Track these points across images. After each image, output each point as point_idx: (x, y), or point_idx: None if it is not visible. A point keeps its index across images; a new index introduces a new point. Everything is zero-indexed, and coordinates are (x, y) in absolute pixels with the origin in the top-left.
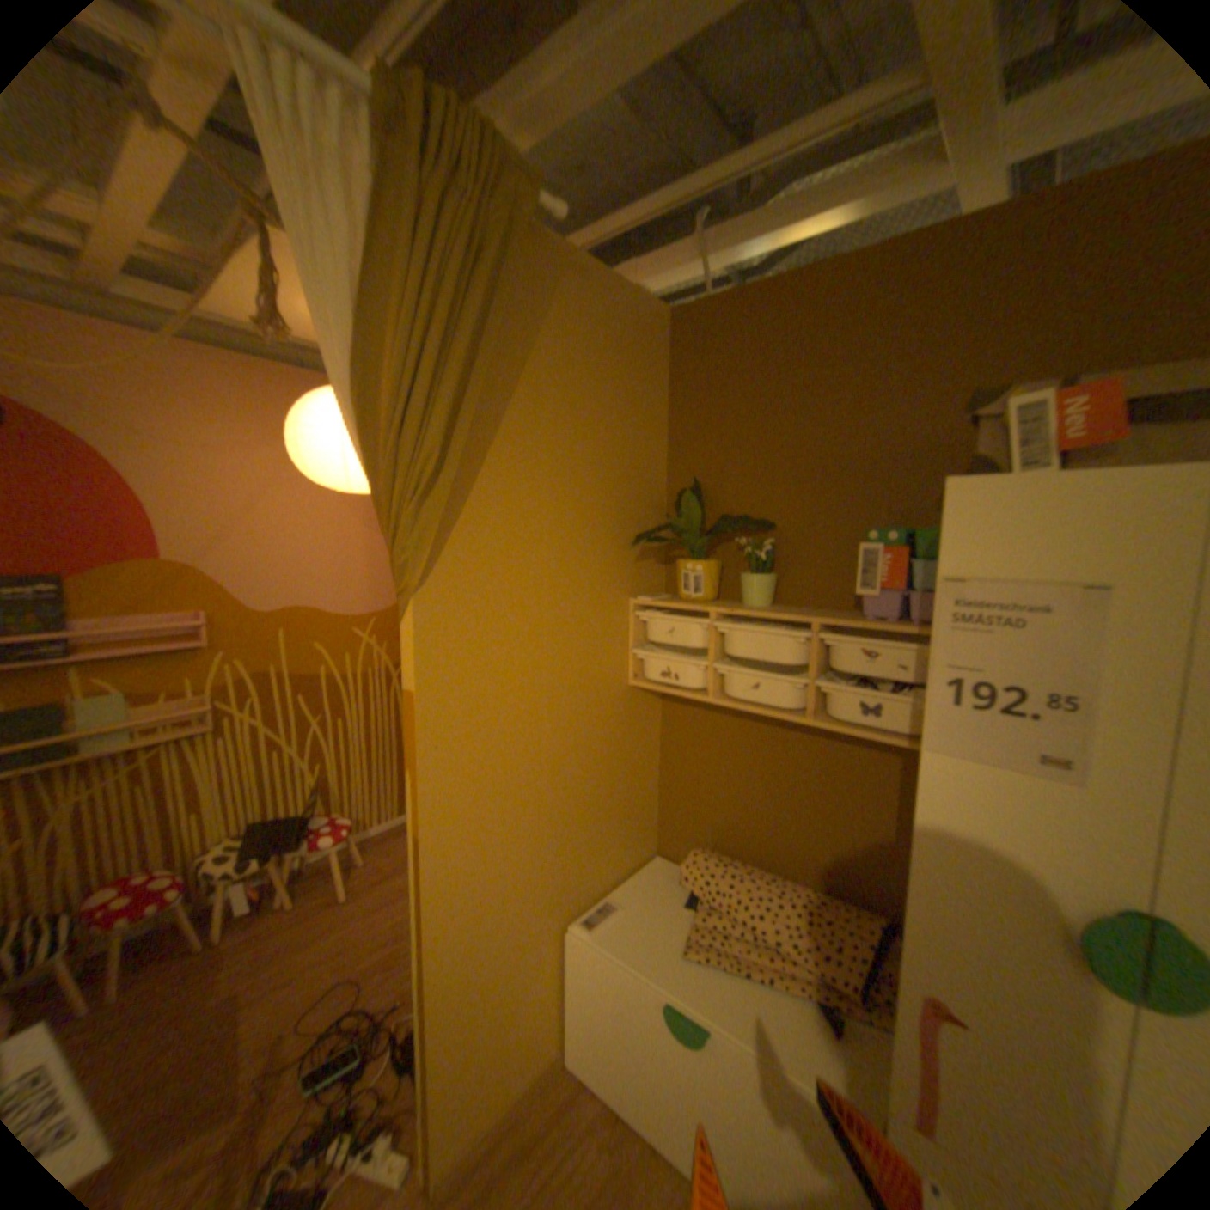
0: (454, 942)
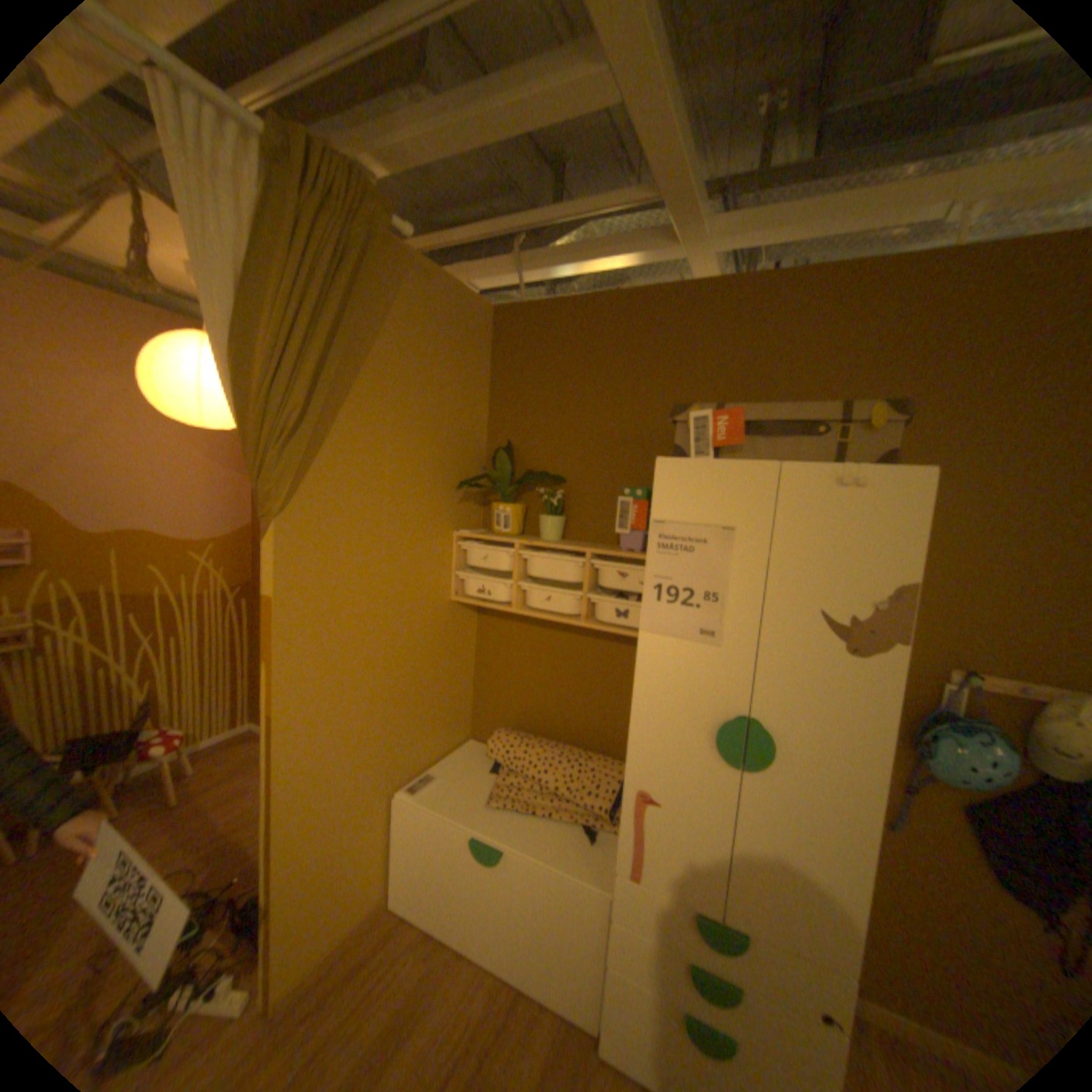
0: (298, 804)
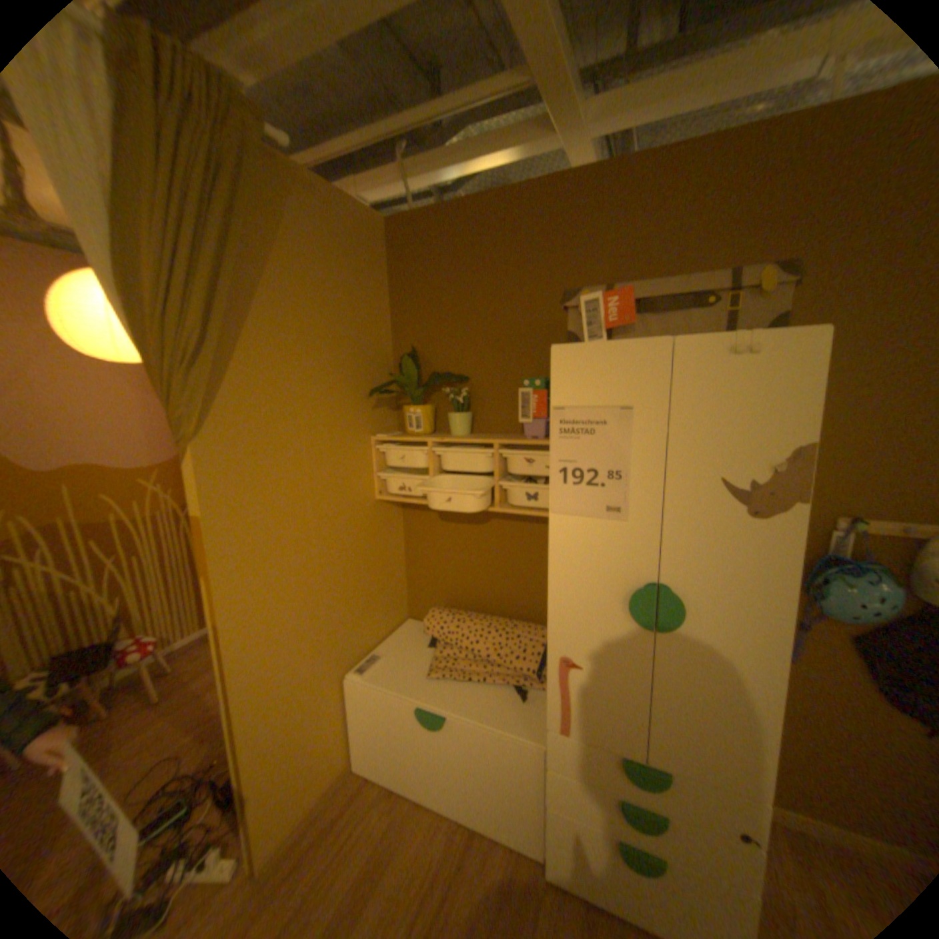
0: (254, 699)
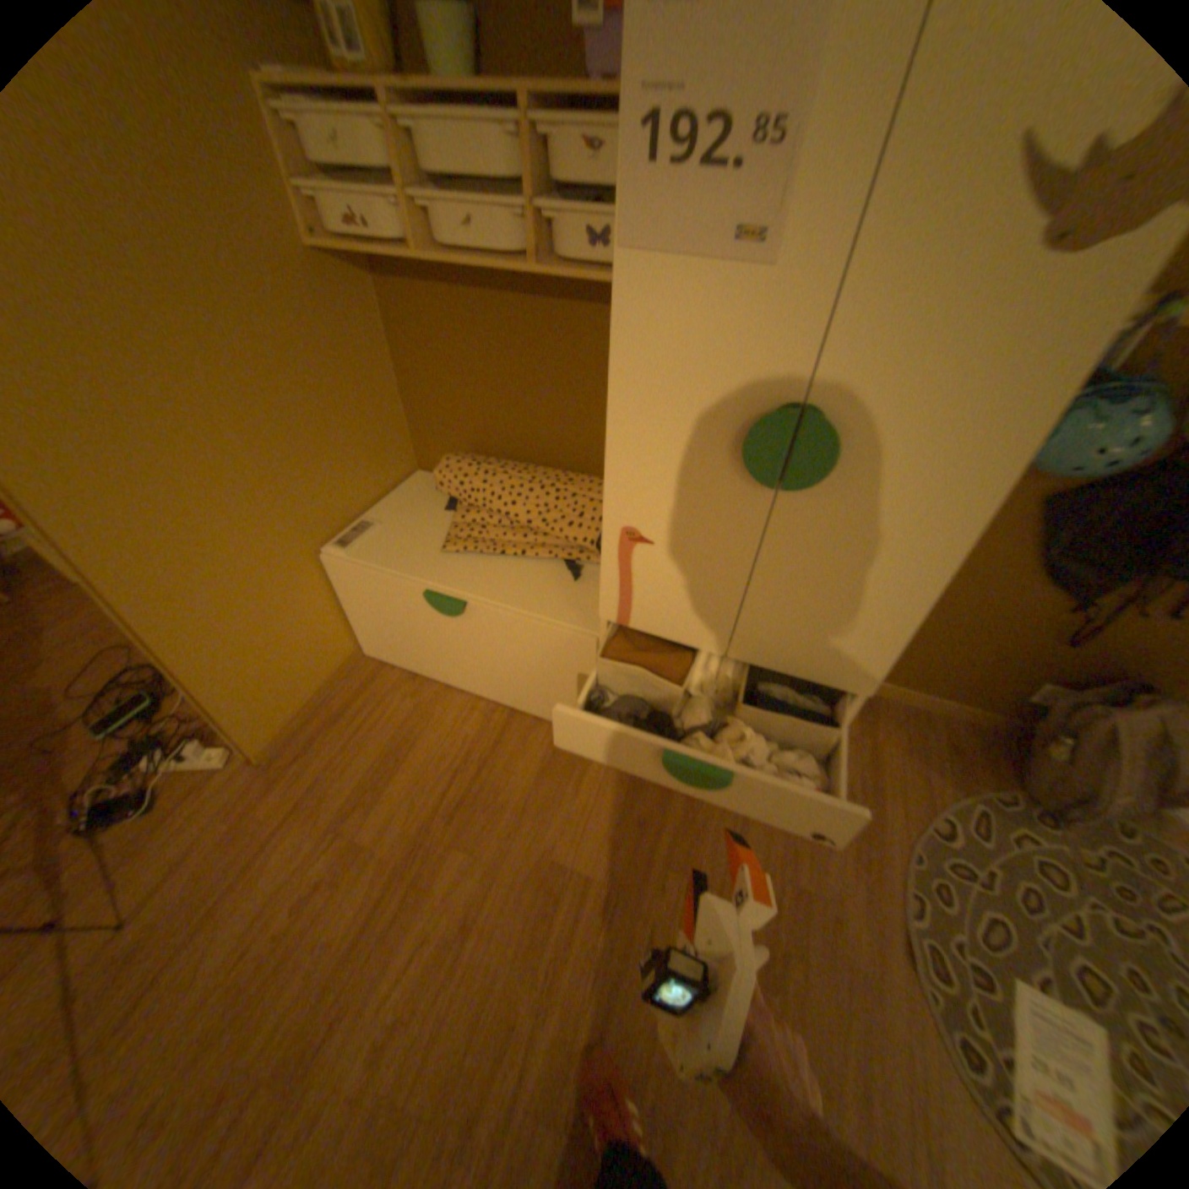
0: (157, 587)
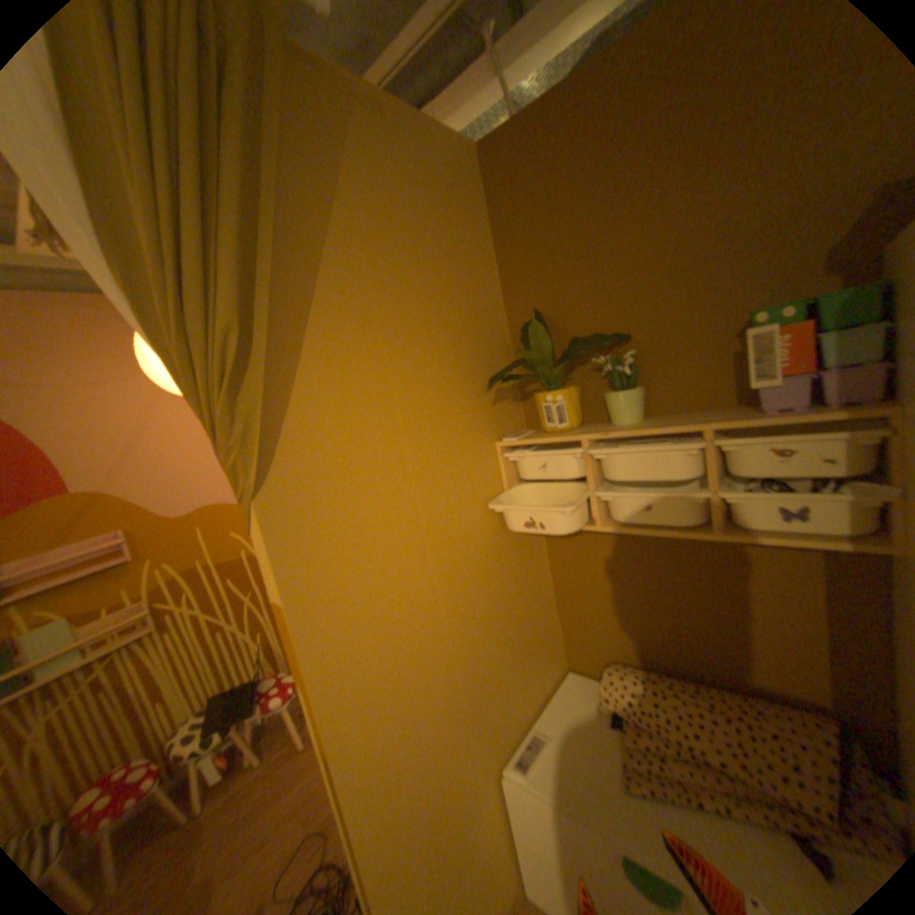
0: (391, 842)
